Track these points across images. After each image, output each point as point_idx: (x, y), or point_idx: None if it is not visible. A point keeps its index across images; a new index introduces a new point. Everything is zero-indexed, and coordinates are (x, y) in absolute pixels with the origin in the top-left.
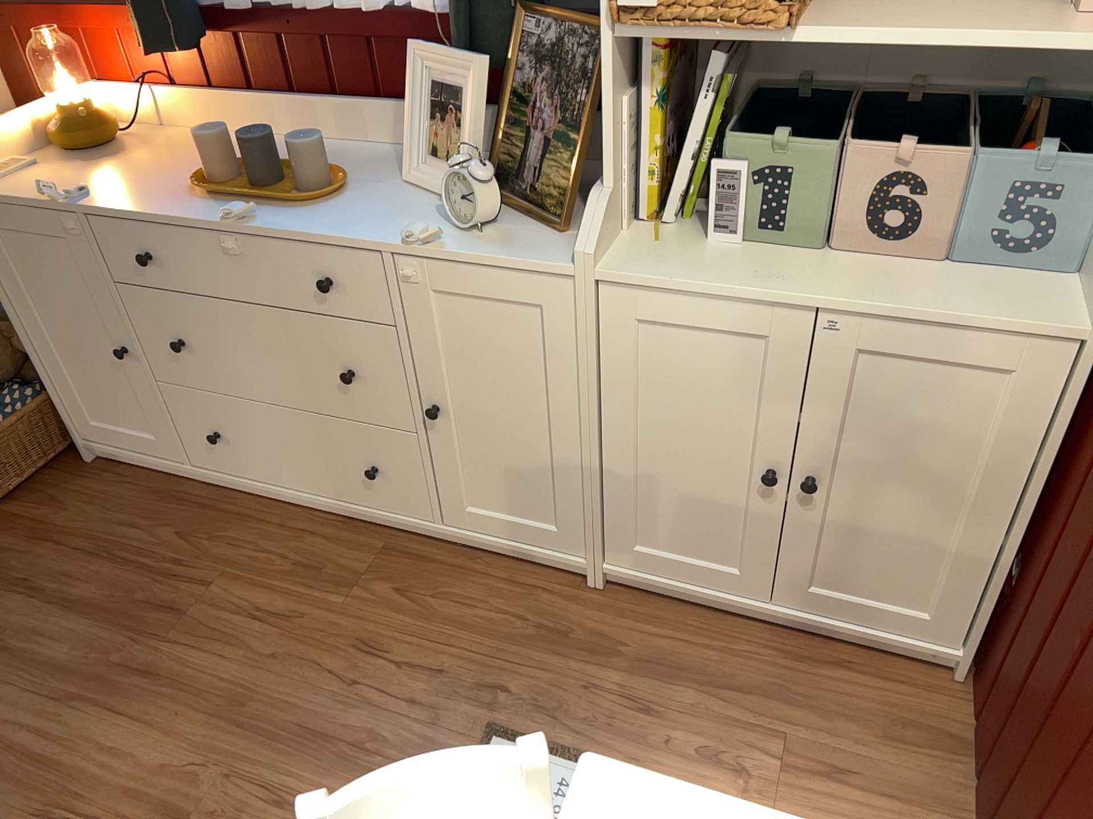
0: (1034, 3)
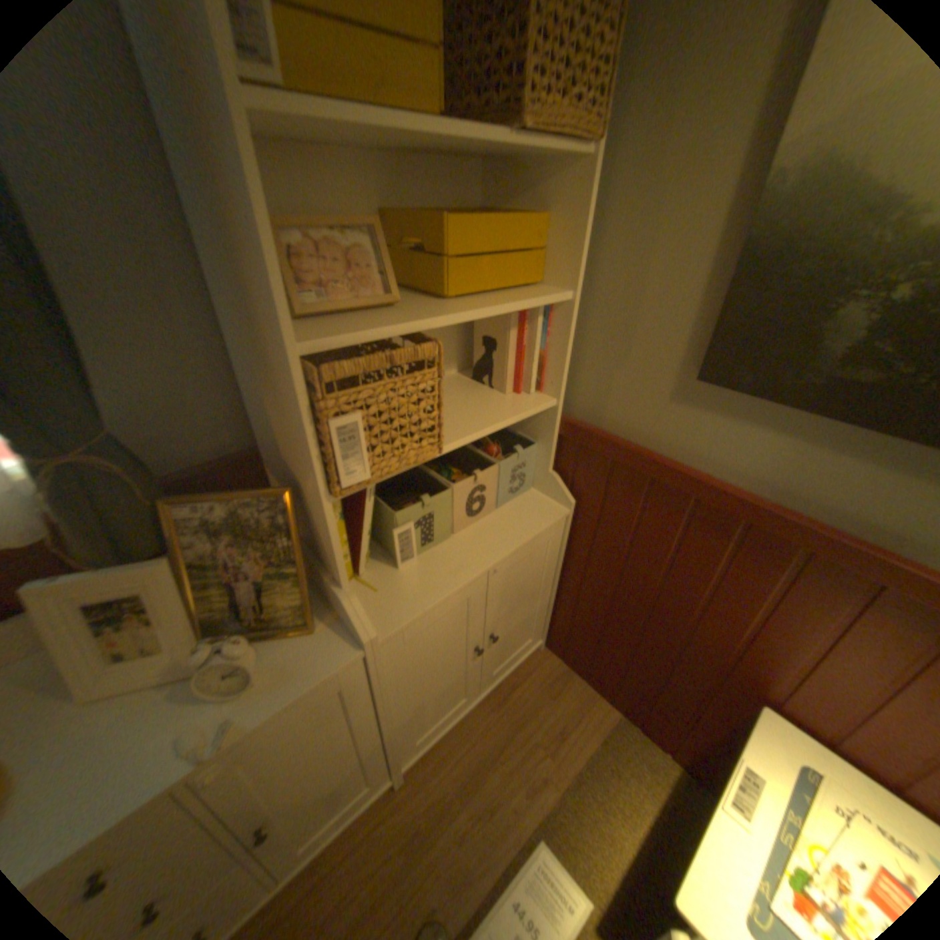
0: (477, 393)
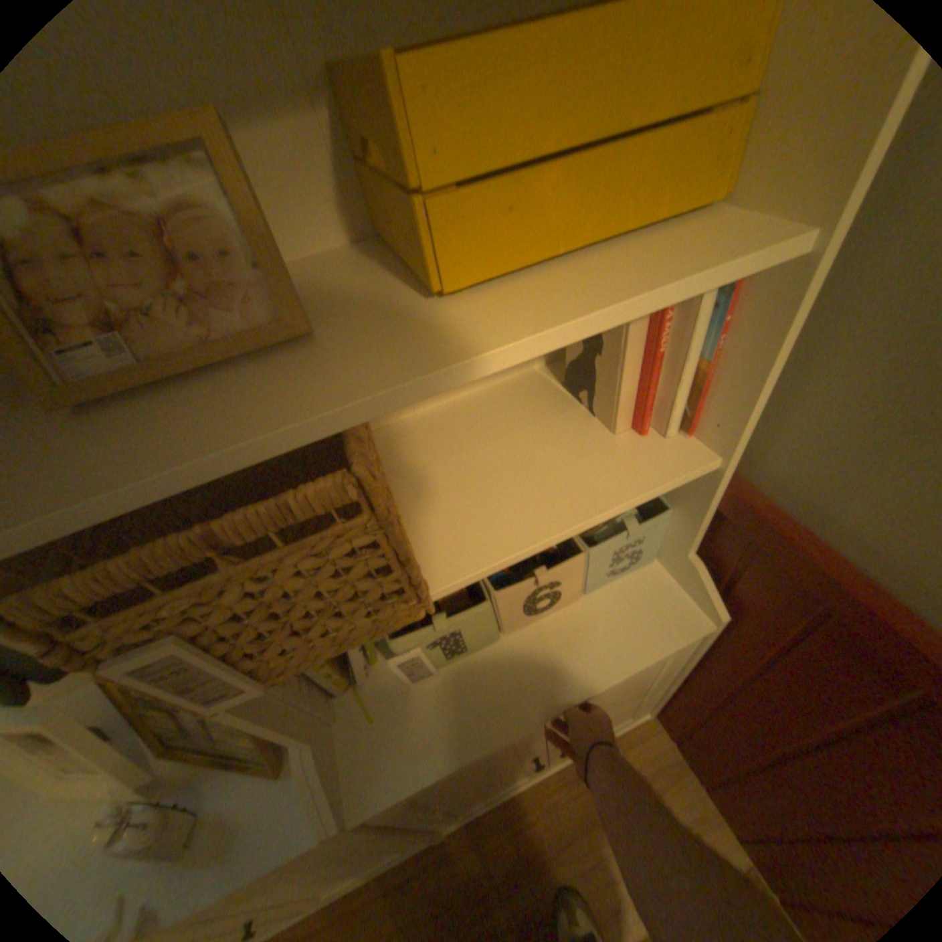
0: (564, 422)
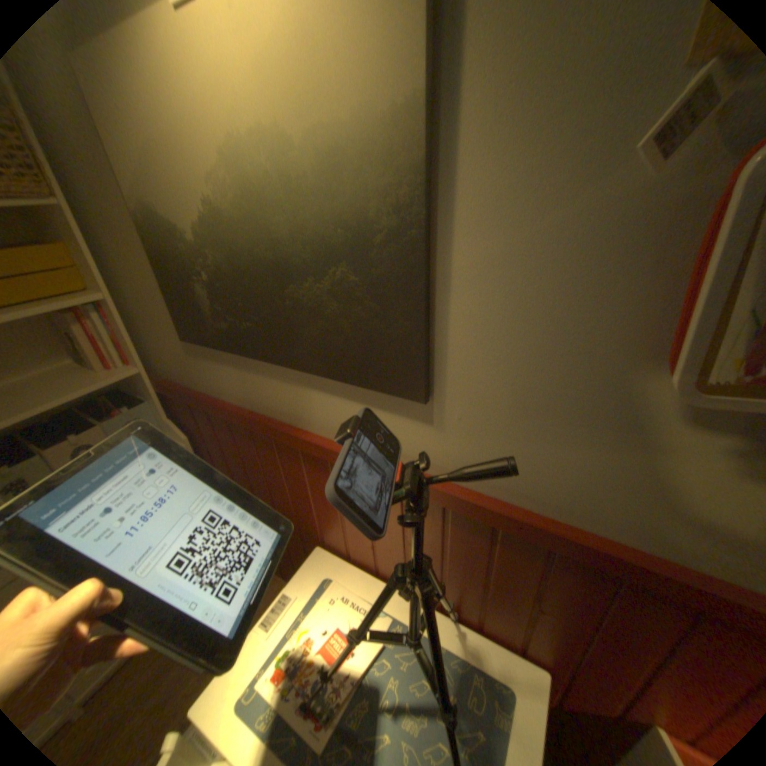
0: (74, 376)
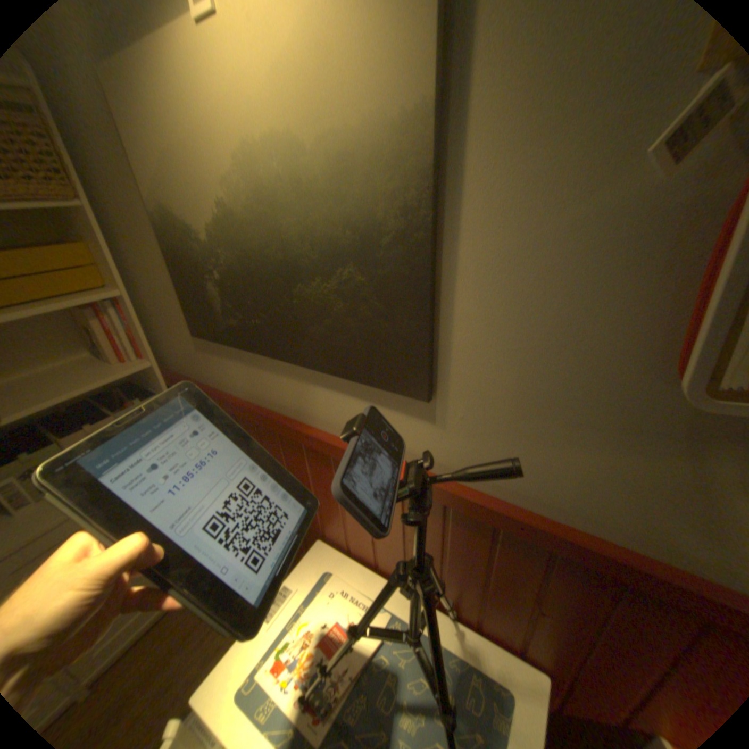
0: (91, 368)
